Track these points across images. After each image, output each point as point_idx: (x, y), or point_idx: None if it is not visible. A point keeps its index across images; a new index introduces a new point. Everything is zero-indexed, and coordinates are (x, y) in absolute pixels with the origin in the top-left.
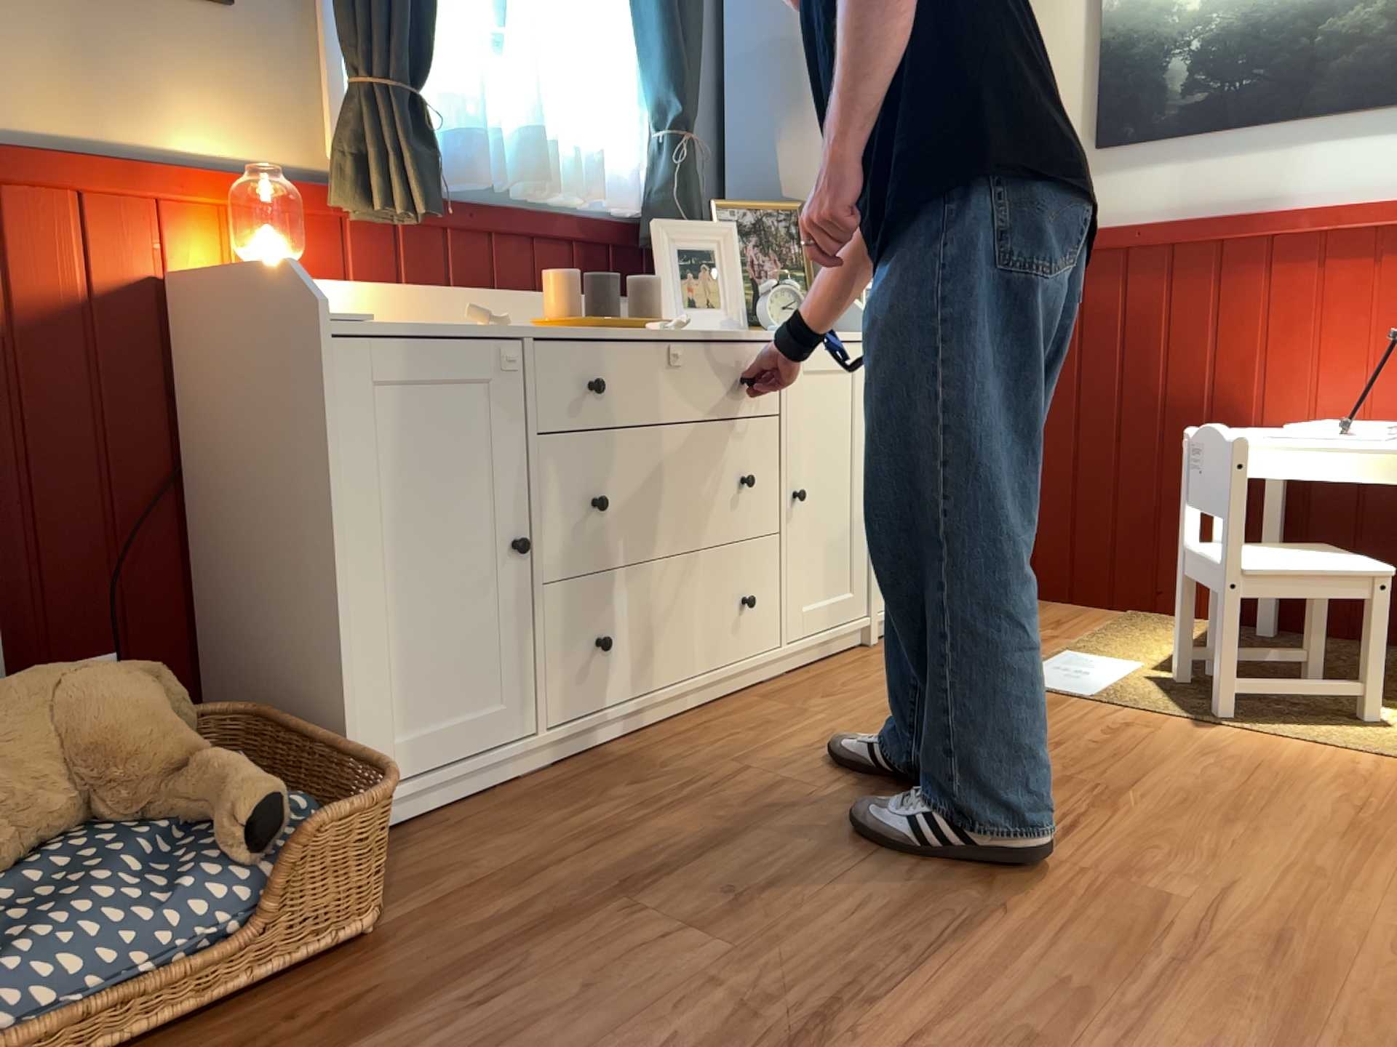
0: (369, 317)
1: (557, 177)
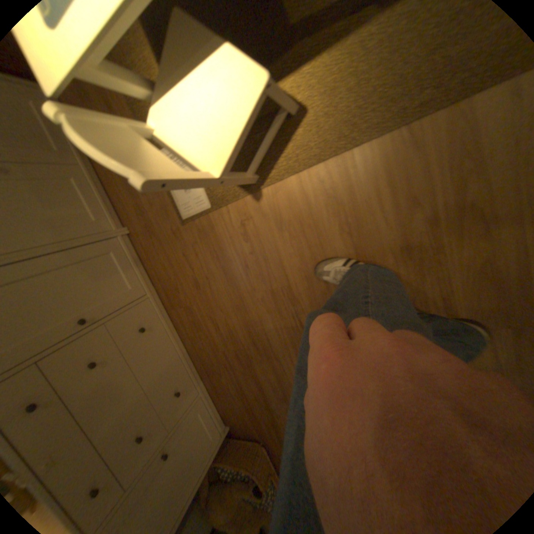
0: None
1: None
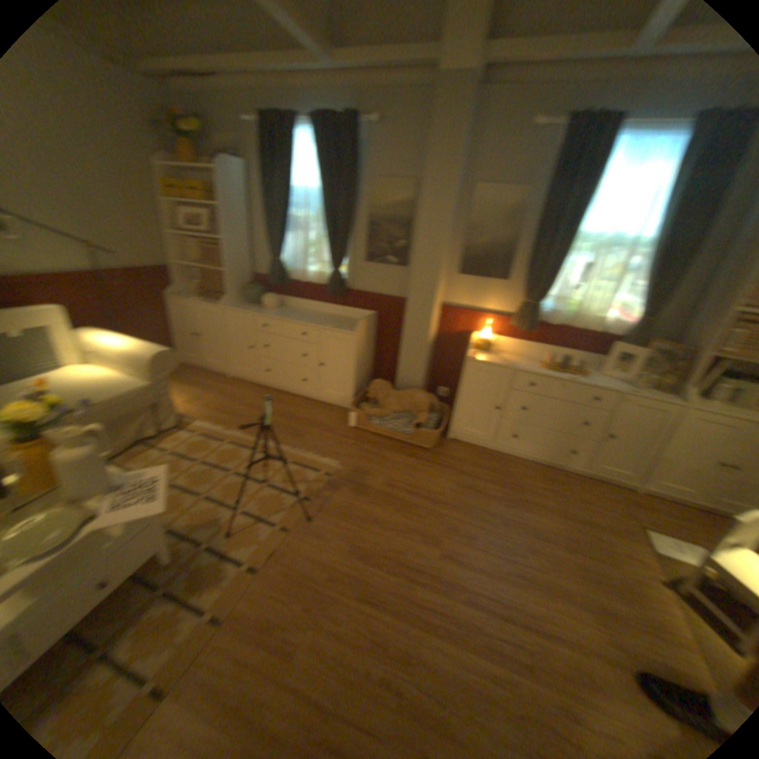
0: (478, 358)
1: (592, 321)
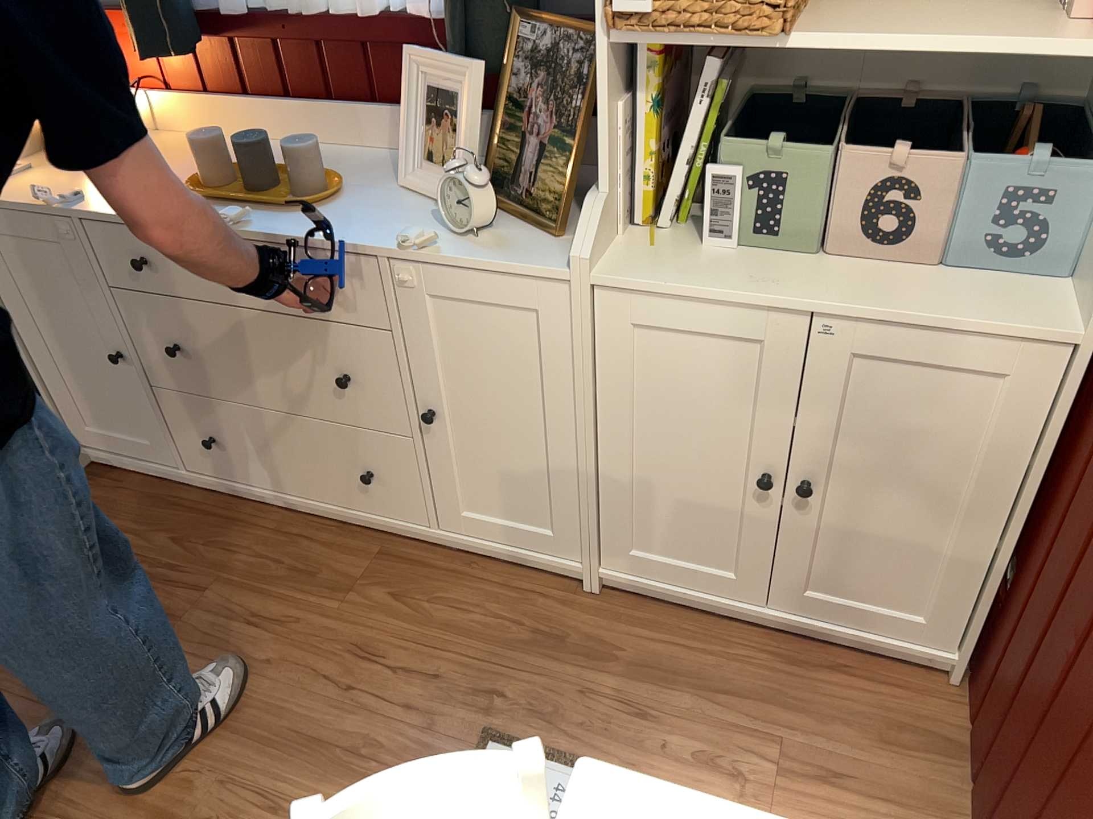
0: None
1: None
